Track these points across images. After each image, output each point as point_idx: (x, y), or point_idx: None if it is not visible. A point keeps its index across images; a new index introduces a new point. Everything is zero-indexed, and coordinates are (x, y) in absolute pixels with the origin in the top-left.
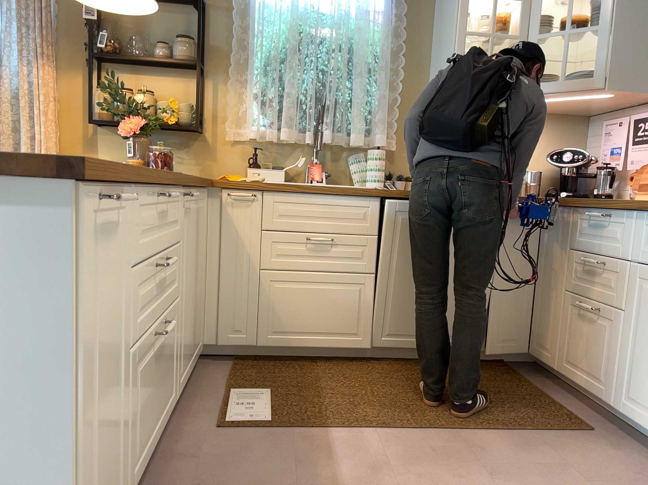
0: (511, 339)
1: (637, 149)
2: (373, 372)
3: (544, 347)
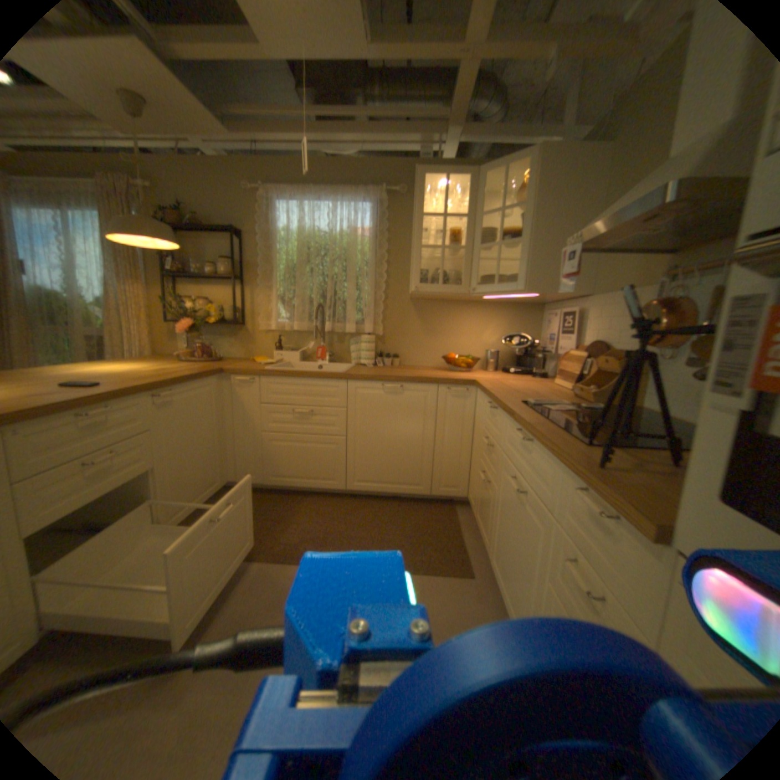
0: (452, 487)
1: (563, 338)
2: (342, 508)
3: (472, 497)
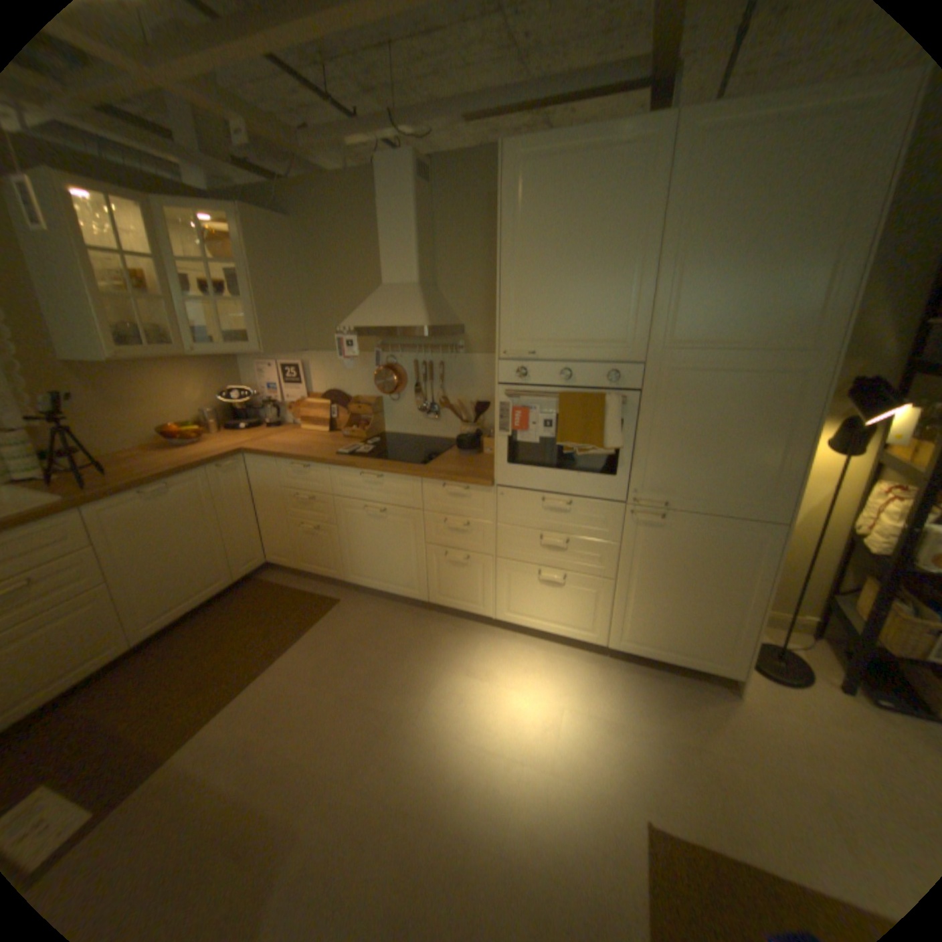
0: (250, 561)
1: (287, 387)
2: (145, 667)
3: (278, 556)
